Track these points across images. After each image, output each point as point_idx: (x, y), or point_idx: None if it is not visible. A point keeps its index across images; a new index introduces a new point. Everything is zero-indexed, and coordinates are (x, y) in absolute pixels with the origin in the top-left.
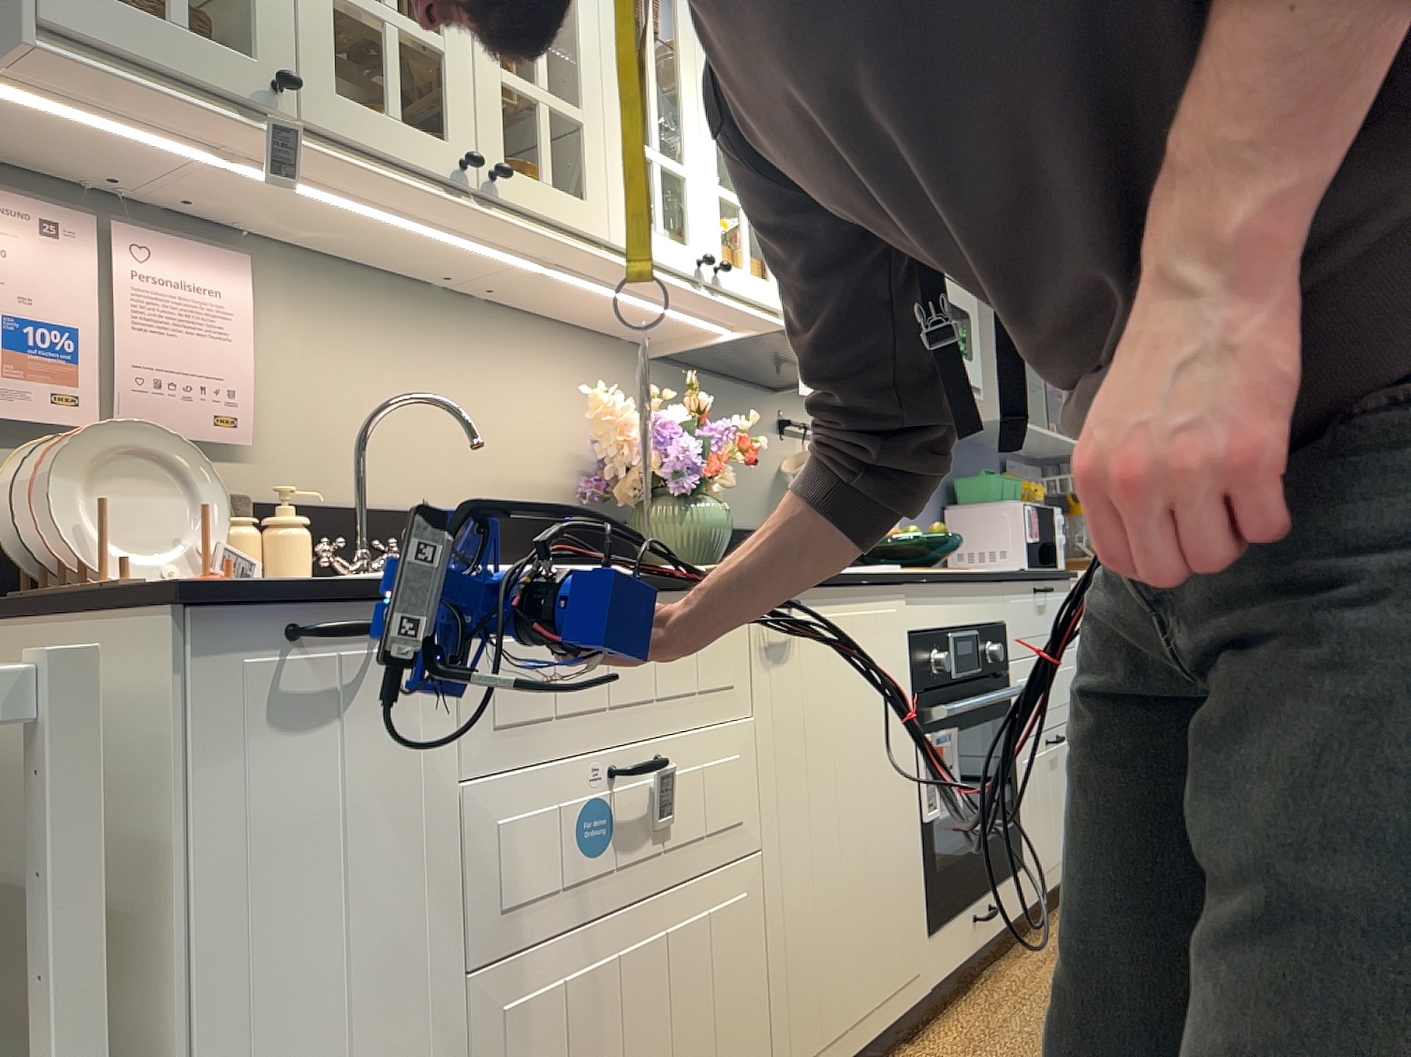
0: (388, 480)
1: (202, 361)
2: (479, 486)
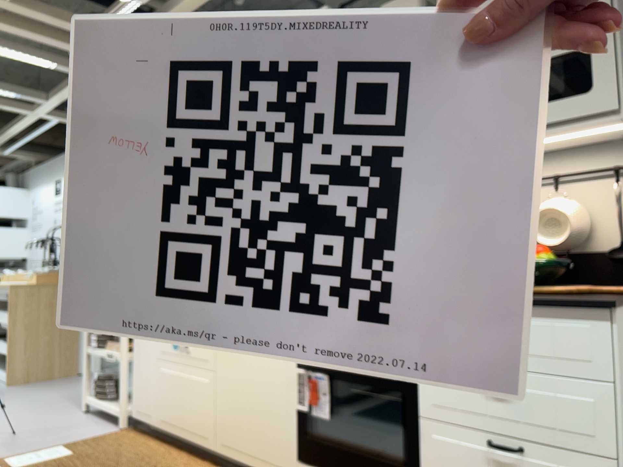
0: None
1: None
2: None
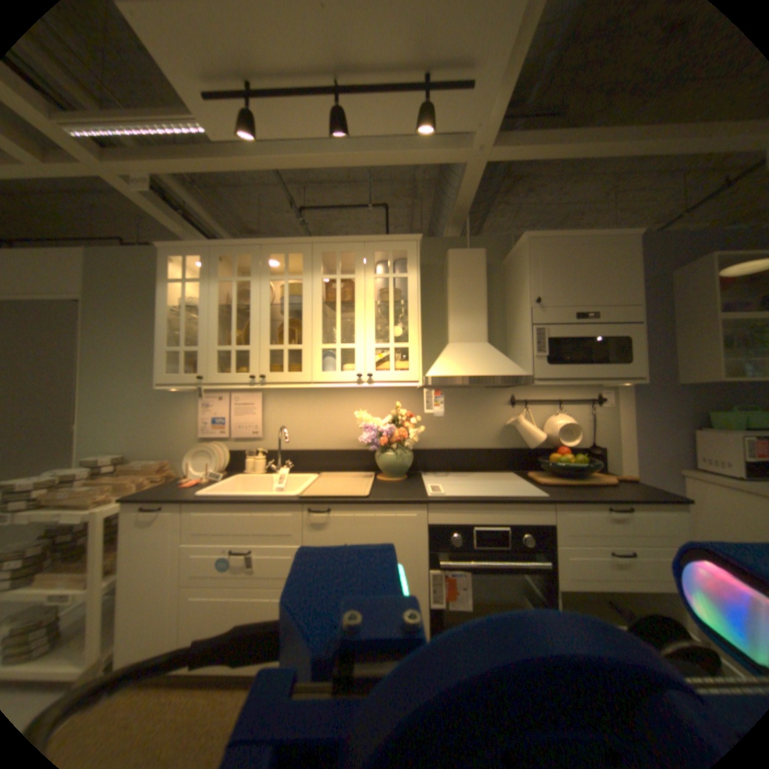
0: (303, 441)
1: (250, 419)
2: (334, 441)
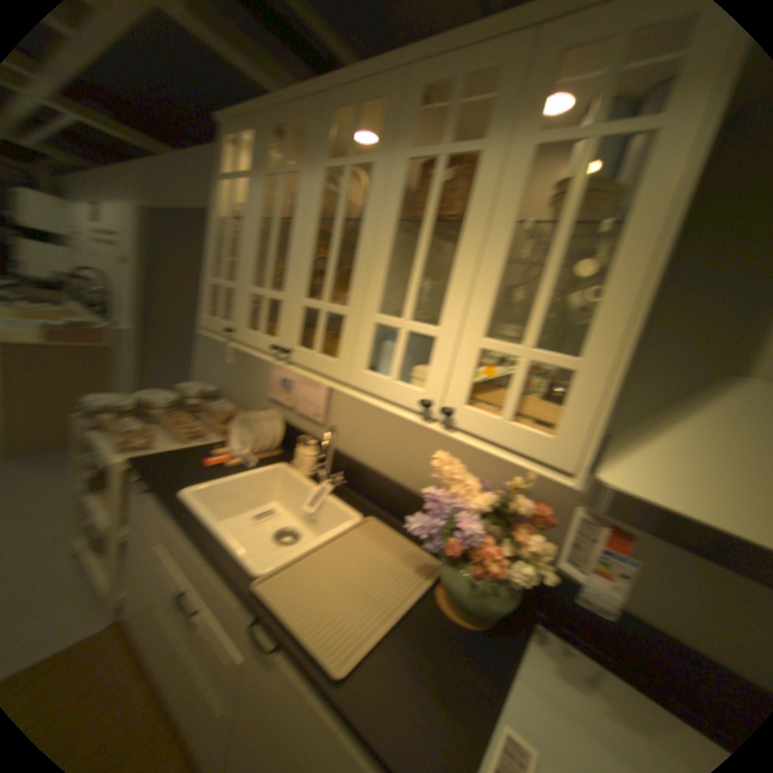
0: (371, 452)
1: (319, 395)
2: (411, 473)
